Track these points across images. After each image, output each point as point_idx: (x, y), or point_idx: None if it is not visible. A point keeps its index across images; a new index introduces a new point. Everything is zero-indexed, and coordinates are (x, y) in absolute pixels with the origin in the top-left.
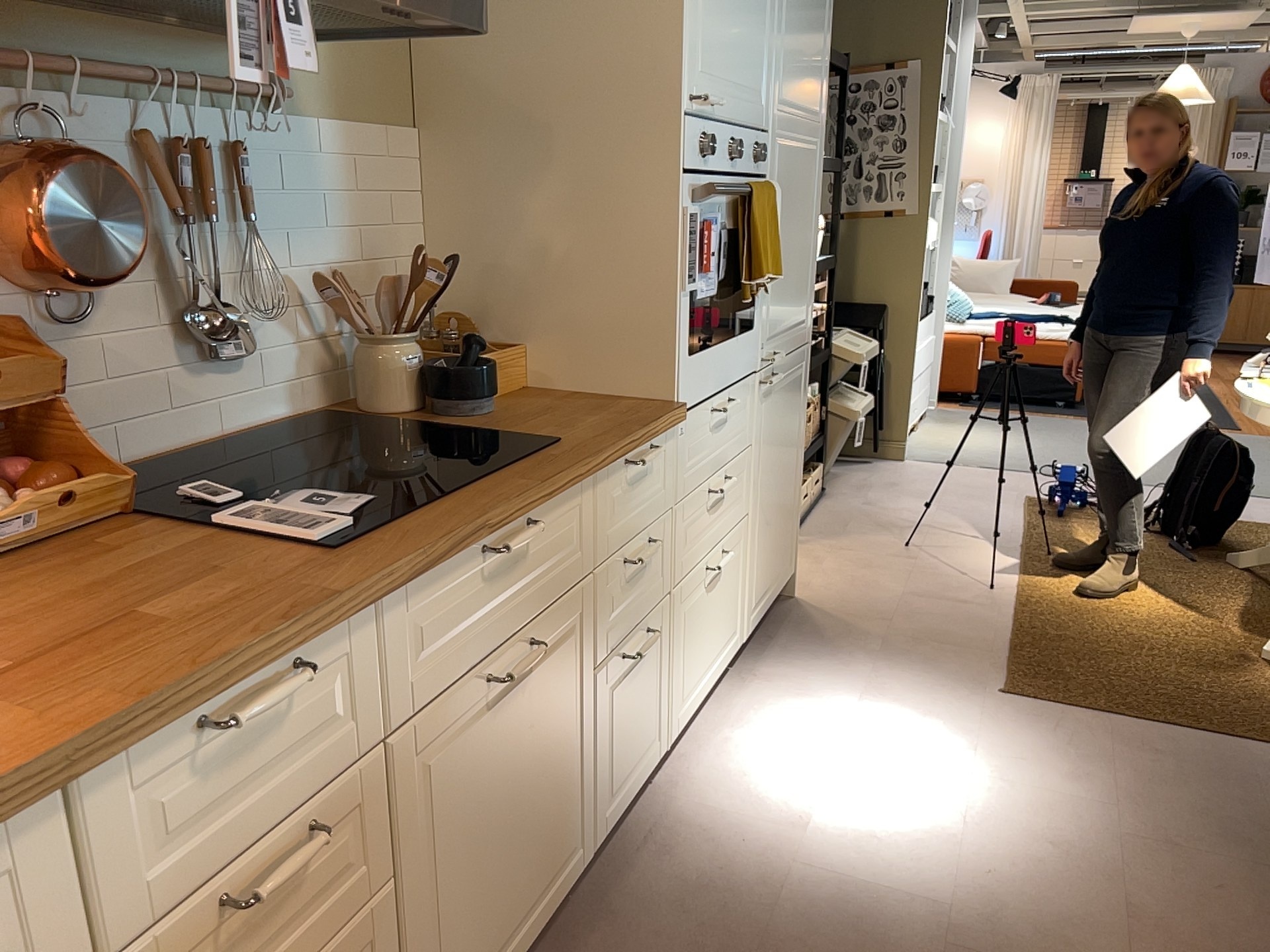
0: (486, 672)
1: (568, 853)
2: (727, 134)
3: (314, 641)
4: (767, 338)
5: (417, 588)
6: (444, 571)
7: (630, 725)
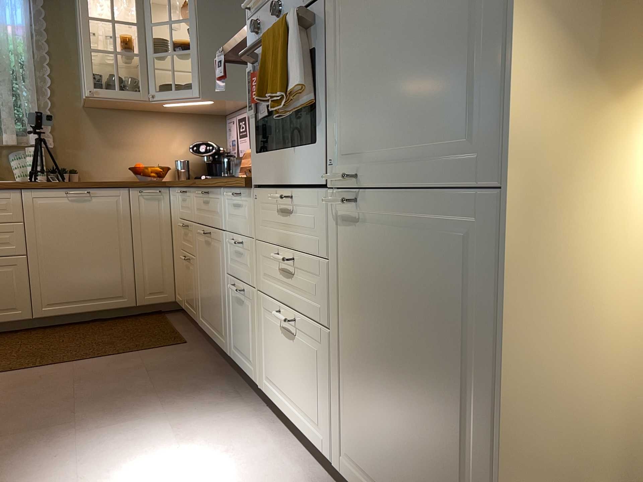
0: (204, 229)
1: (222, 336)
2: (276, 1)
3: (184, 187)
4: (344, 156)
5: (195, 191)
6: (197, 191)
7: (240, 329)
